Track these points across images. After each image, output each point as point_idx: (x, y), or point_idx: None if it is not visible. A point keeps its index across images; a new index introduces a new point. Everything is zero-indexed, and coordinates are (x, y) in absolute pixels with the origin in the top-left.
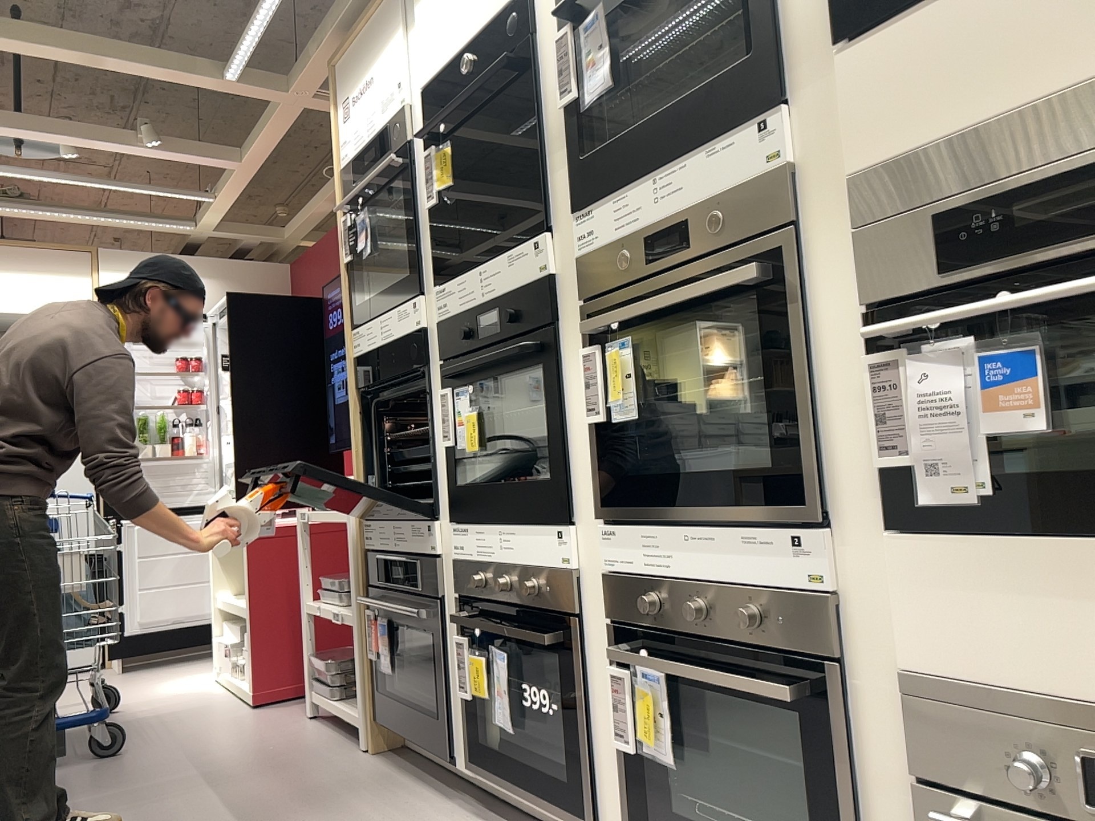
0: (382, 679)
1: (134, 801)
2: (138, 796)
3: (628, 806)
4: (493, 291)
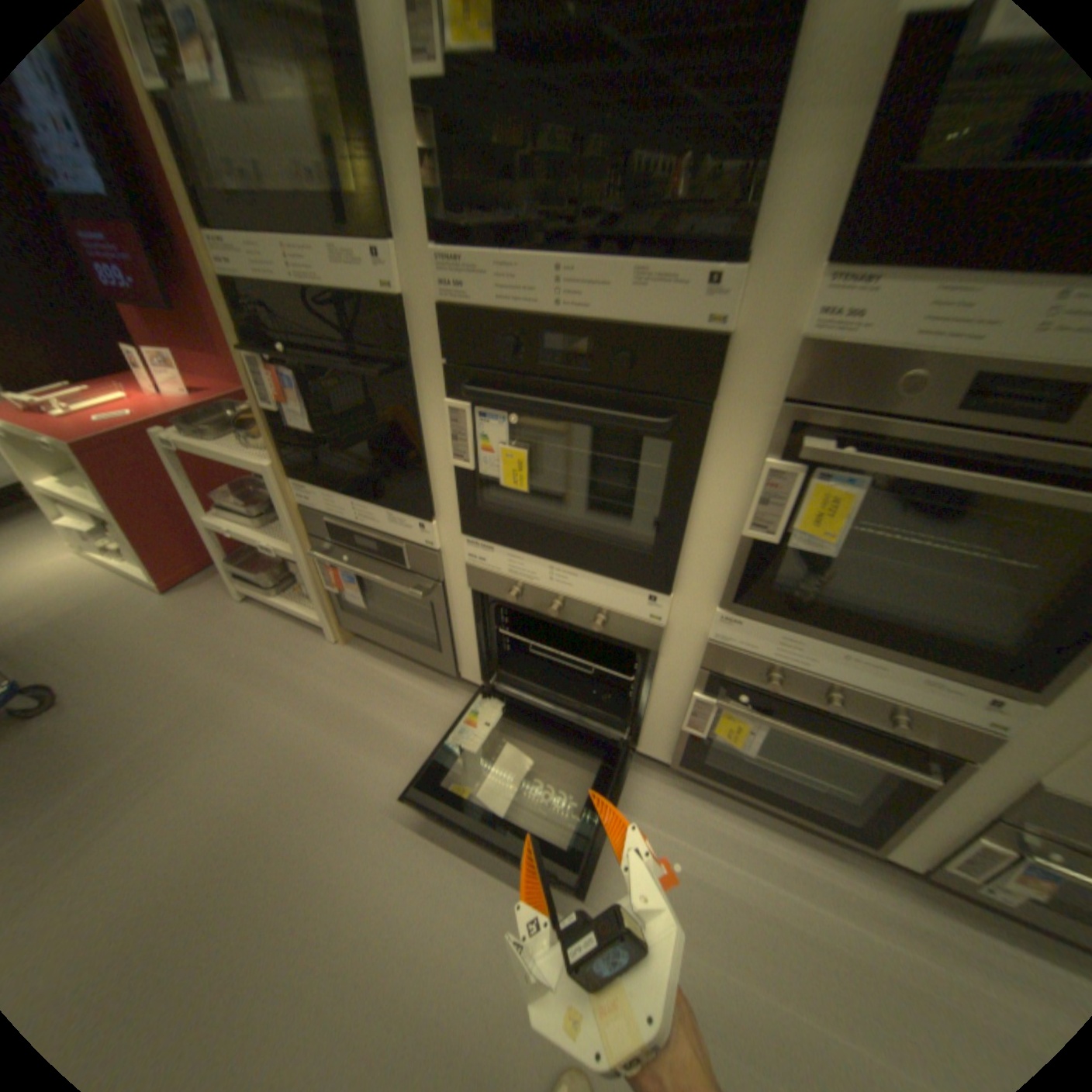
0: (342, 599)
1: (145, 778)
2: (142, 768)
3: (675, 744)
4: (588, 308)
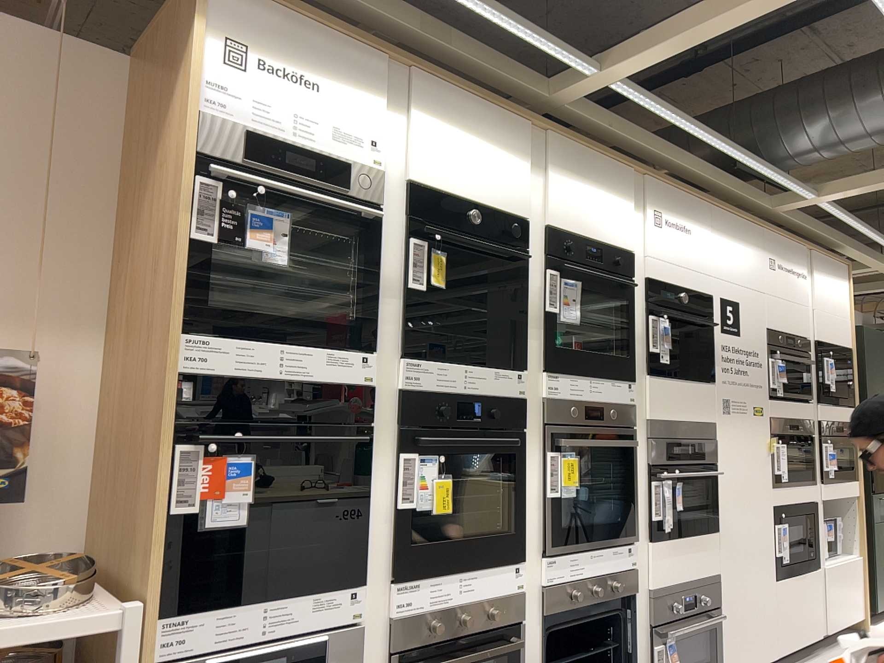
0: None
1: None
2: None
3: None
4: (477, 388)
